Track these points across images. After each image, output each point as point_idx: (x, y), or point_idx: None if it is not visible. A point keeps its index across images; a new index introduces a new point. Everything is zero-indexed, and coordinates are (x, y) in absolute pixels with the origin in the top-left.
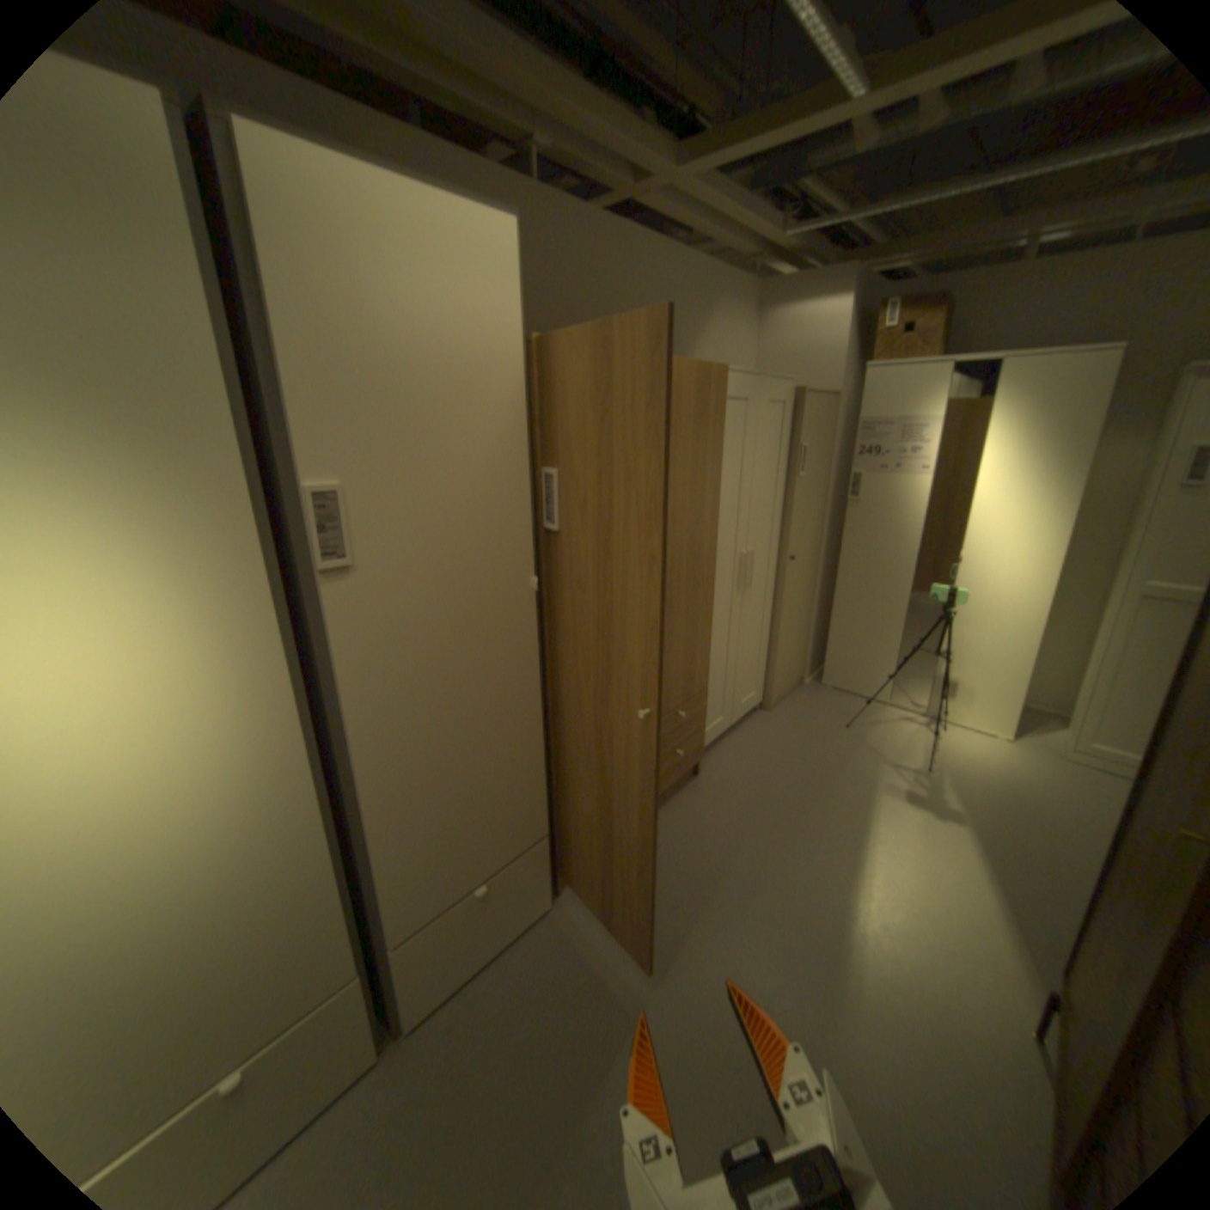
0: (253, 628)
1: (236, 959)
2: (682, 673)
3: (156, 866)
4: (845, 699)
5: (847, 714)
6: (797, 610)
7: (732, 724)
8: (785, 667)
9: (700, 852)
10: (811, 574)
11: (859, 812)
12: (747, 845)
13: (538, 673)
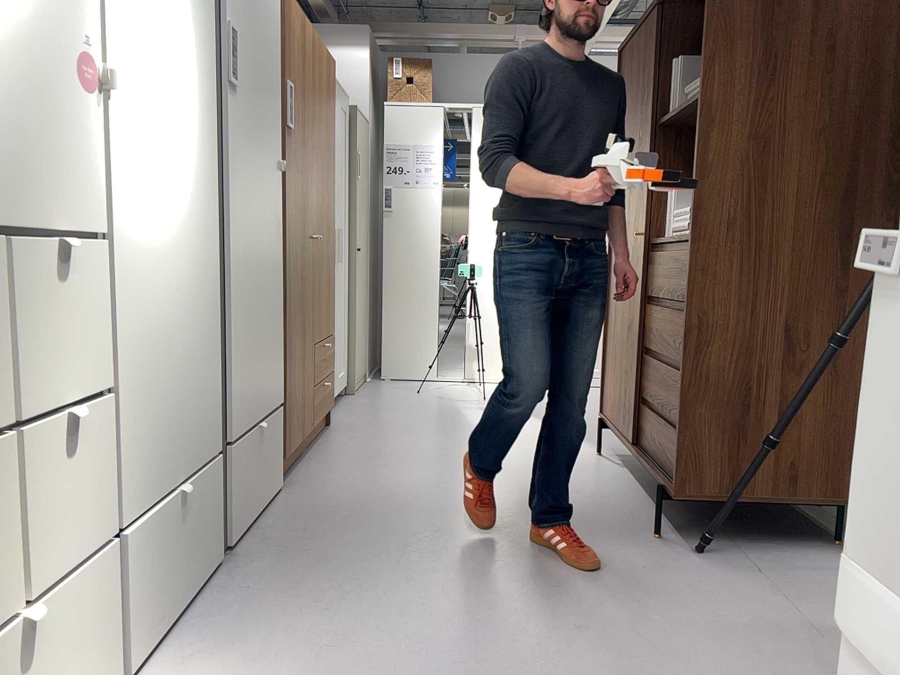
0: (207, 103)
1: (187, 376)
2: (325, 307)
3: (172, 255)
4: (404, 383)
5: (412, 388)
6: (361, 301)
7: (335, 395)
8: (359, 353)
9: (370, 450)
10: (365, 271)
11: (458, 418)
12: (400, 441)
13: (280, 243)
